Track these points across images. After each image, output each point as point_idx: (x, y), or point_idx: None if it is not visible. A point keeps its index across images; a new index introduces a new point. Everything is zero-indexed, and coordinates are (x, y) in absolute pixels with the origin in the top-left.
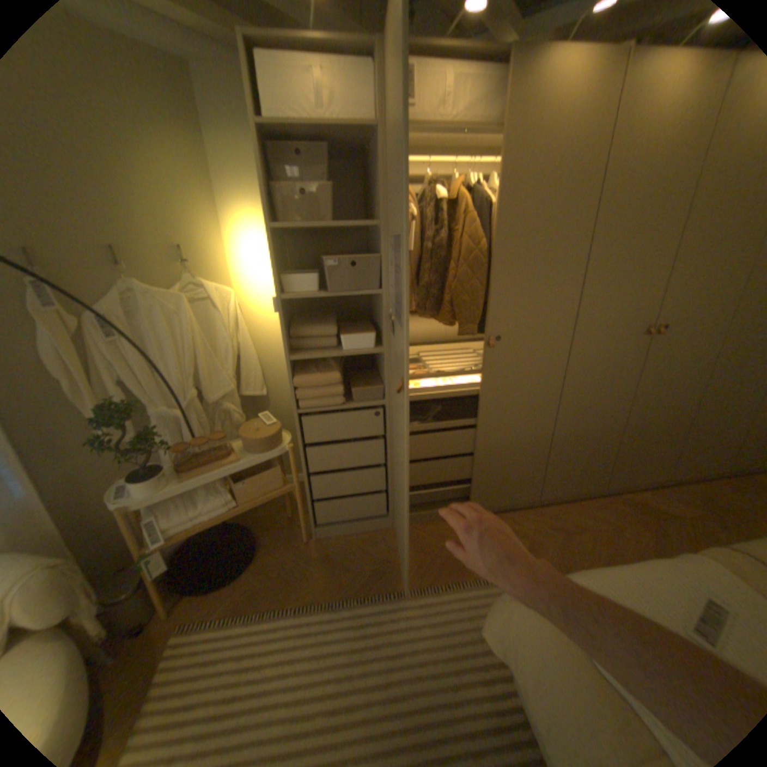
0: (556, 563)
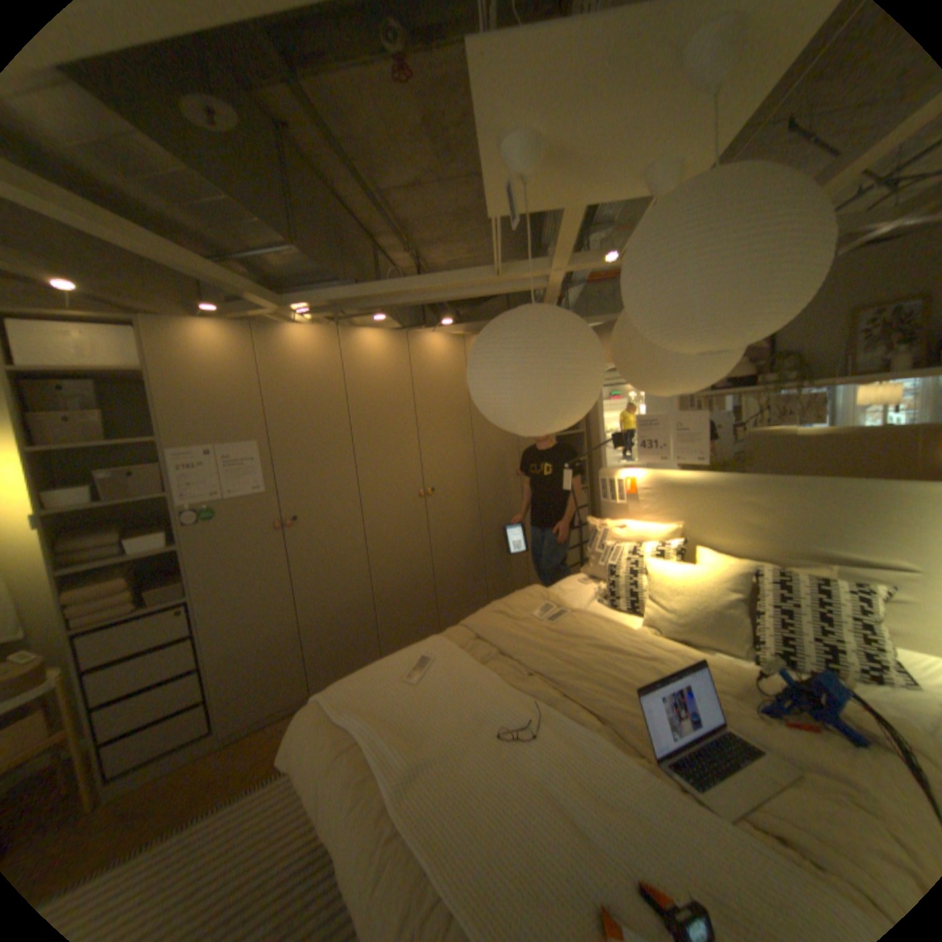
0: None
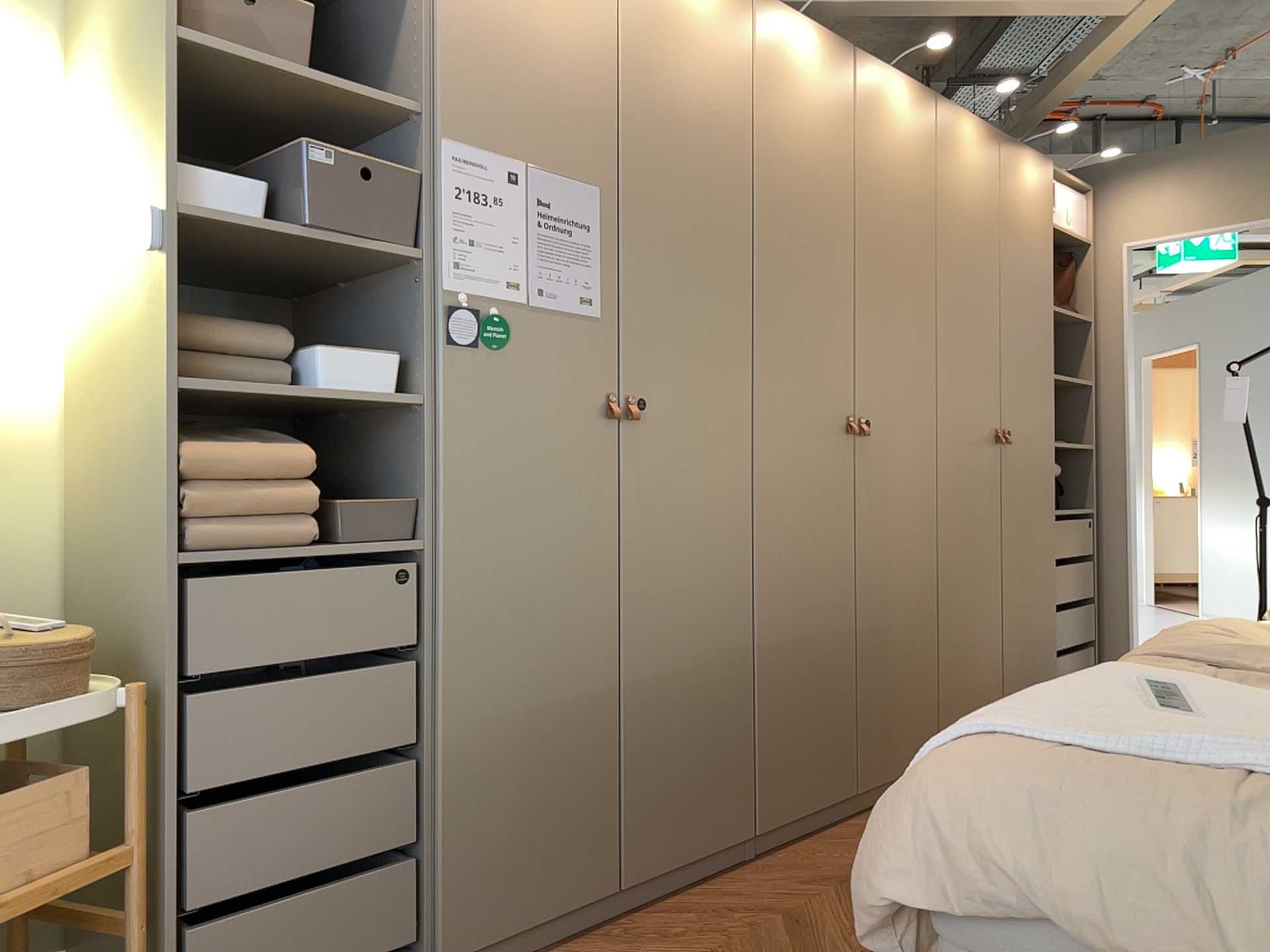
0: (843, 929)
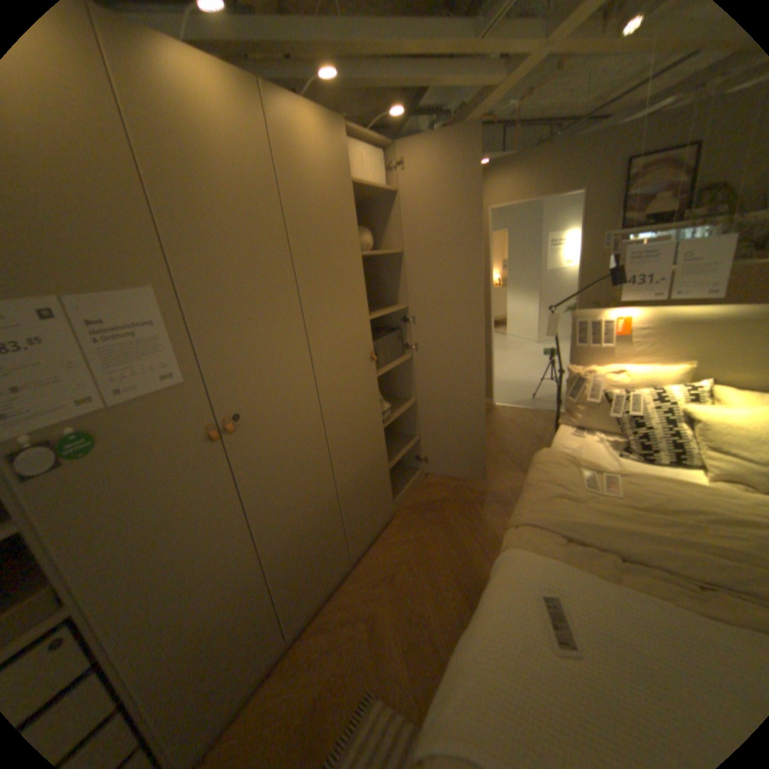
0: (397, 625)
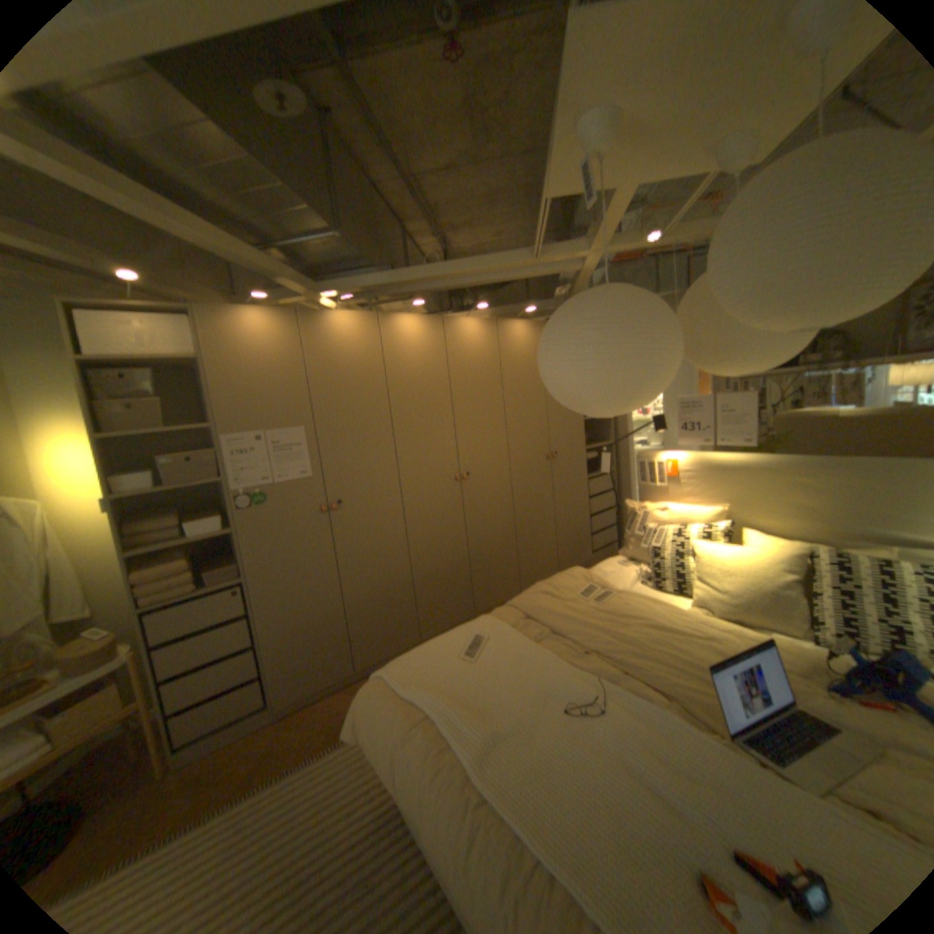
0: None
